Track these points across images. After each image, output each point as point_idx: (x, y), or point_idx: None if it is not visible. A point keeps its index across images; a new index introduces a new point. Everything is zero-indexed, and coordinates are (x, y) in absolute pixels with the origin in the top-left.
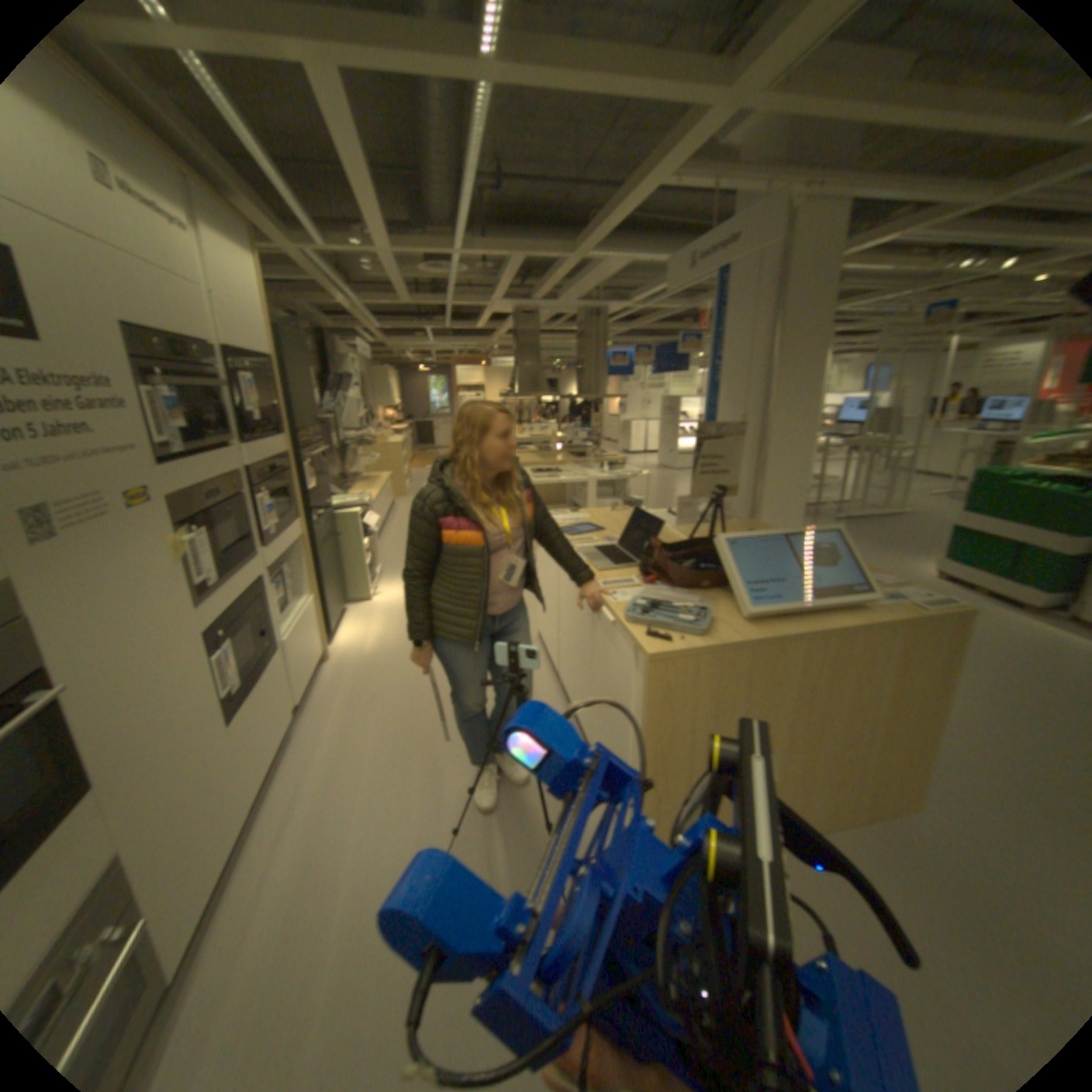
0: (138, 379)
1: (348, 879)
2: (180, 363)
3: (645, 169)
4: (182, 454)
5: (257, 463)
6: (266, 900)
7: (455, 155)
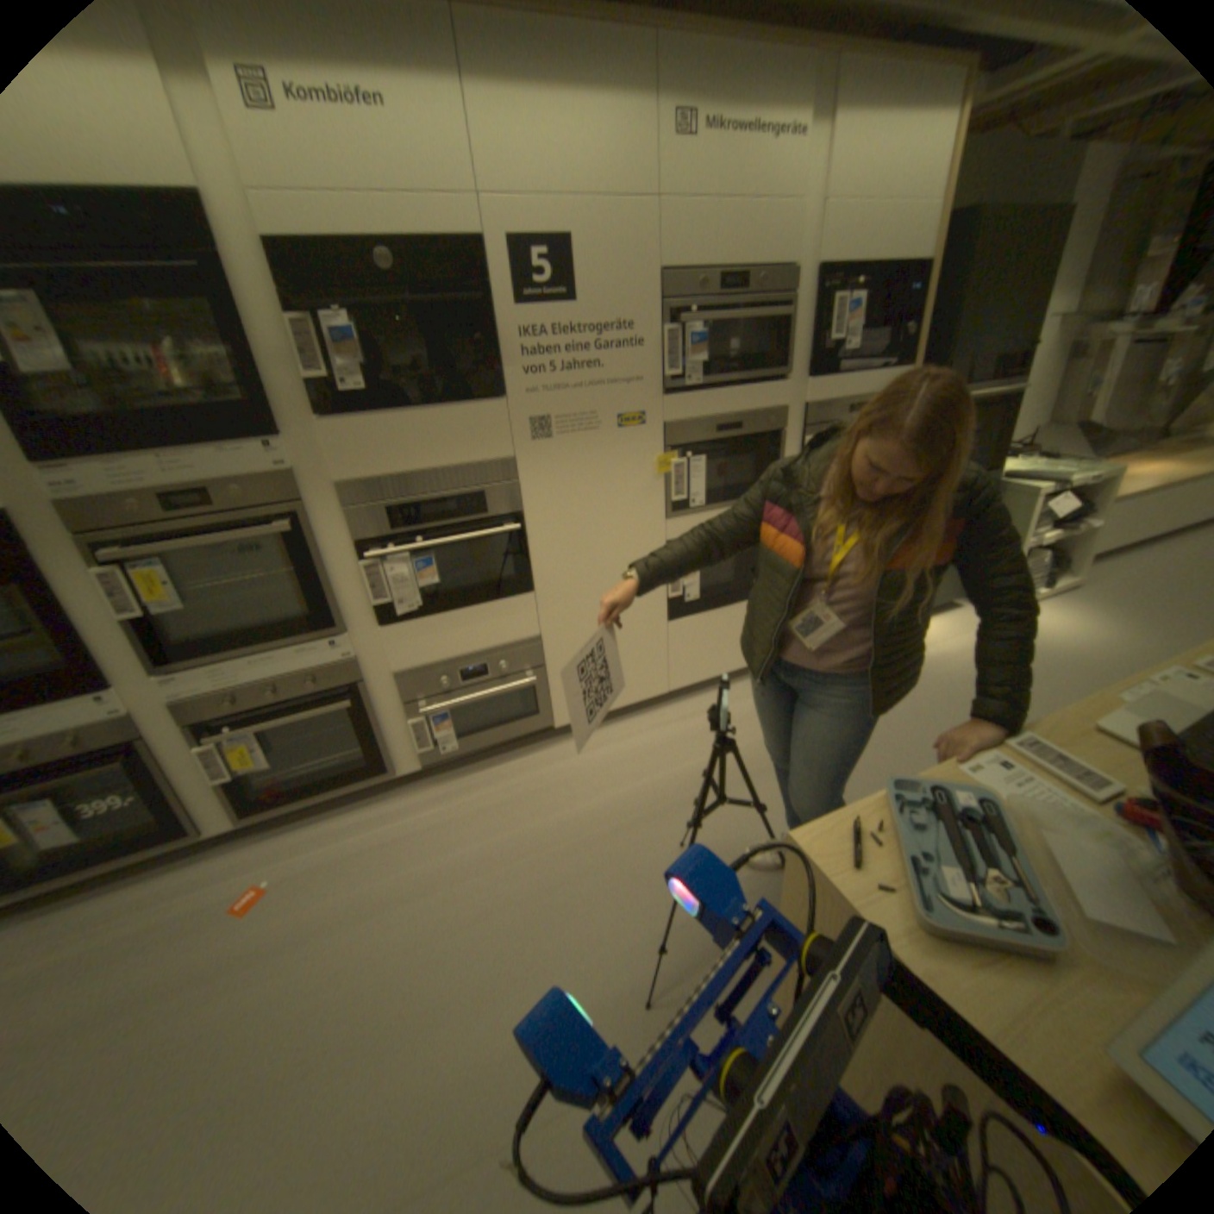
0: (673, 320)
1: (655, 786)
2: (735, 297)
3: None
4: (709, 388)
5: (835, 401)
6: (625, 748)
7: None
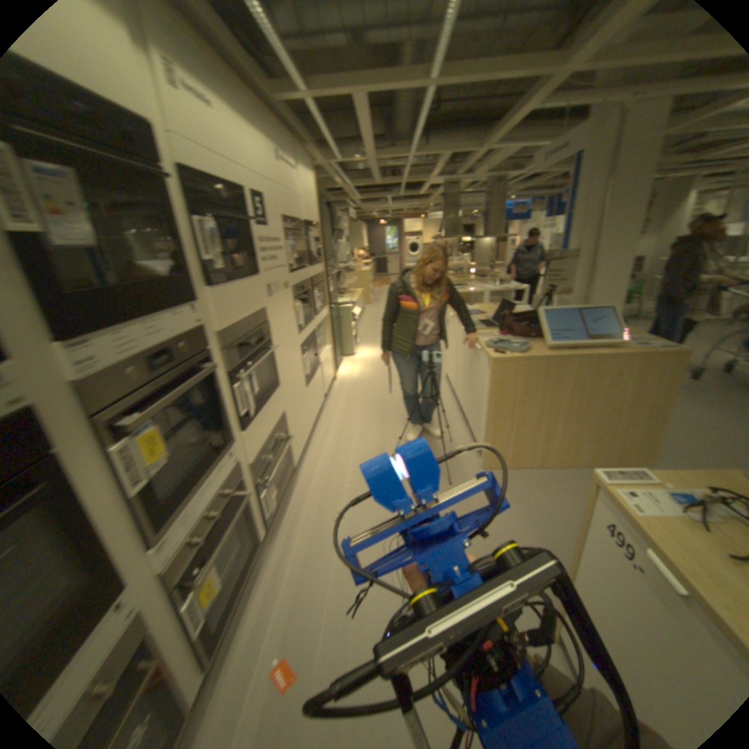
0: (287, 239)
1: (355, 454)
2: (296, 231)
3: (524, 102)
4: (296, 270)
5: (316, 277)
6: (324, 456)
7: (416, 101)
